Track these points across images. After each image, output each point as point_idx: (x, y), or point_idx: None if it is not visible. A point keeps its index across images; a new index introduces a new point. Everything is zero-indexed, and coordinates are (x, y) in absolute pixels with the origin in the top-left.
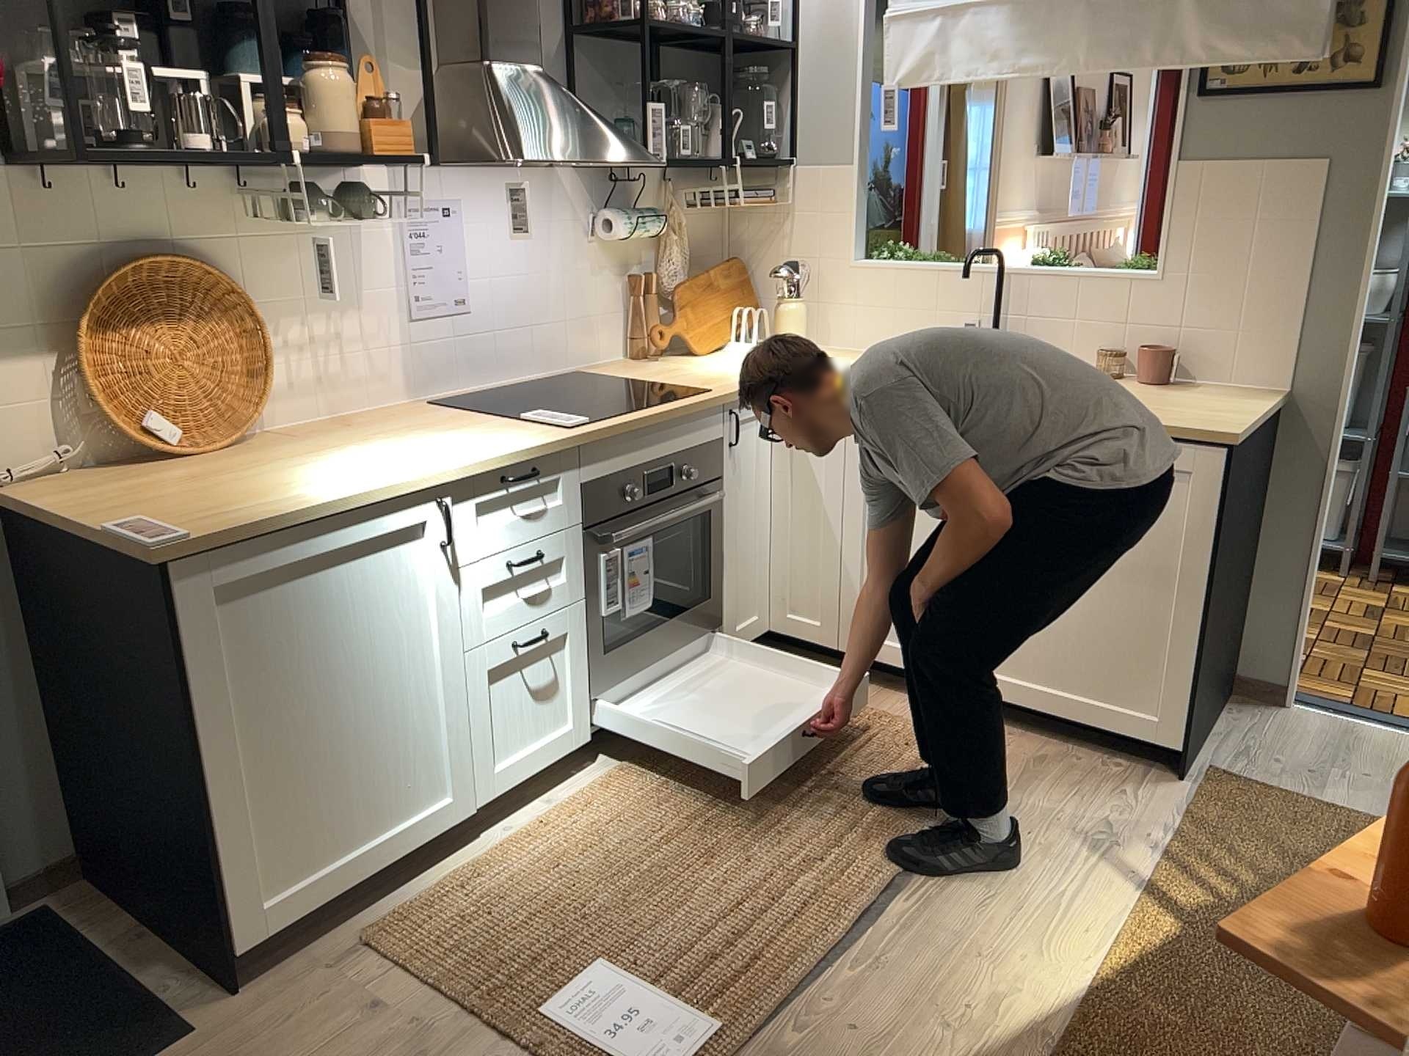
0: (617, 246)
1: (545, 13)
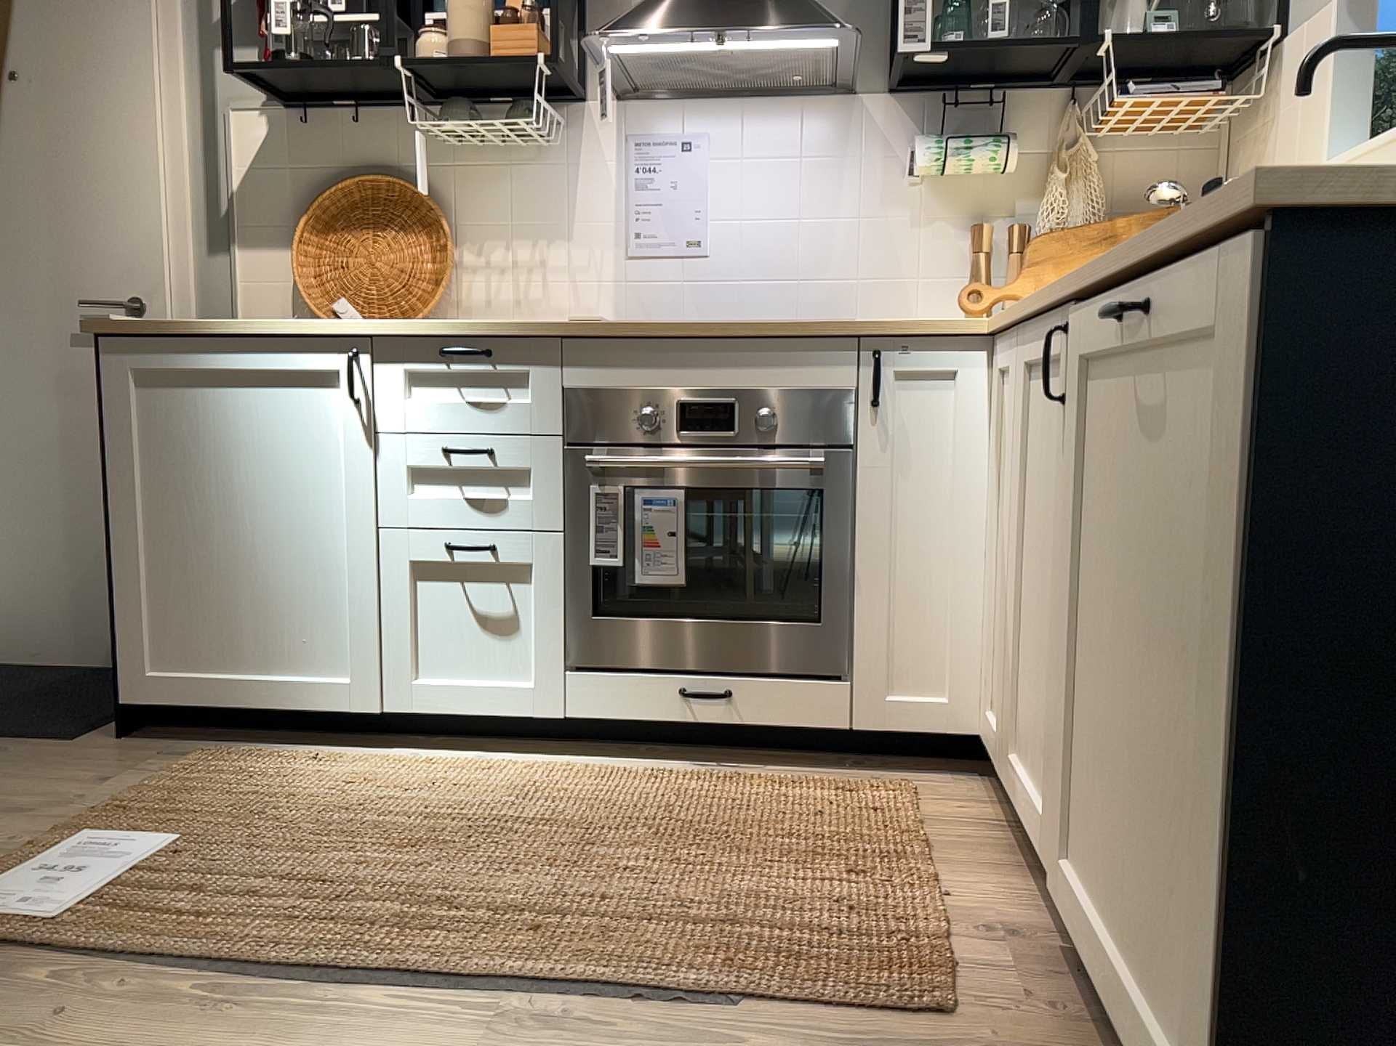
0: (959, 192)
1: None
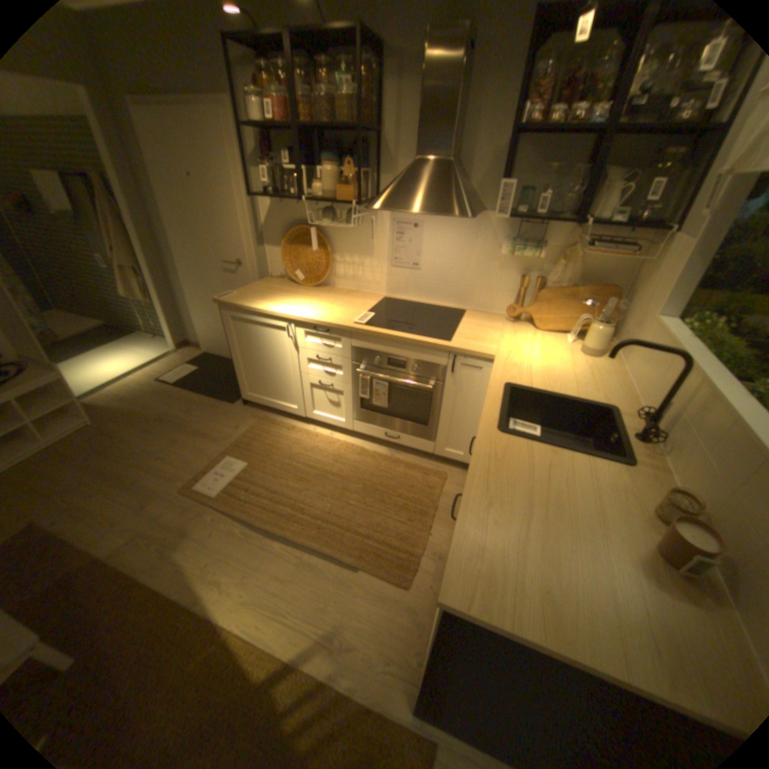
0: (522, 258)
1: (502, 122)
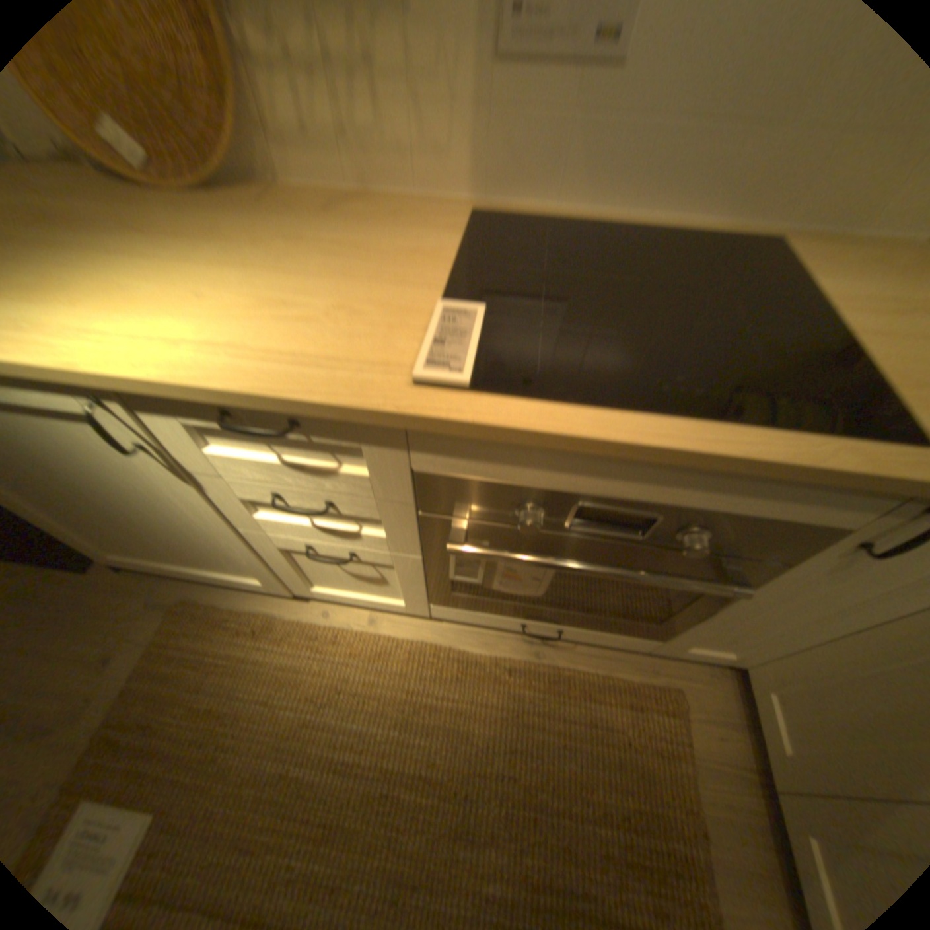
0: None
1: None
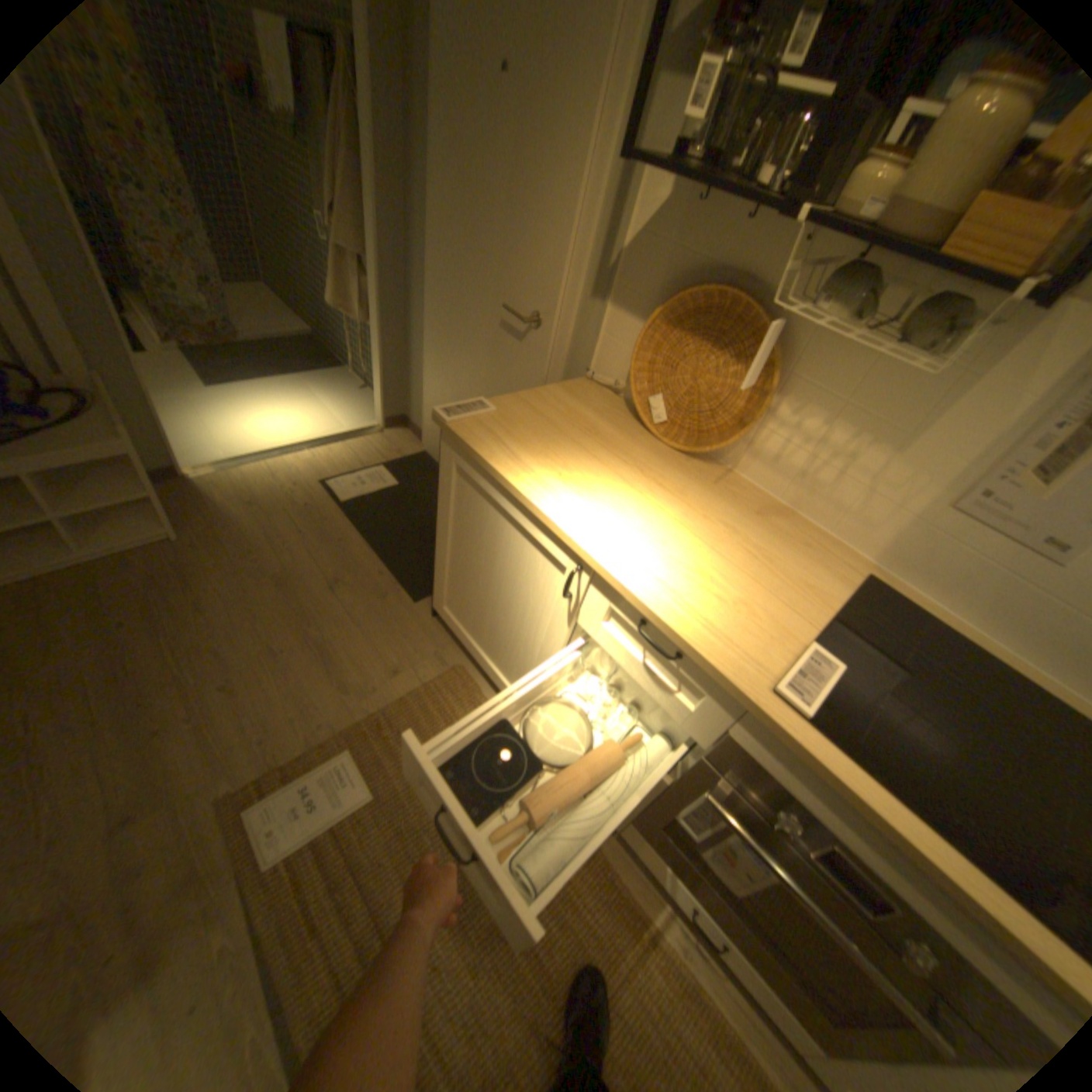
0: None
1: None
